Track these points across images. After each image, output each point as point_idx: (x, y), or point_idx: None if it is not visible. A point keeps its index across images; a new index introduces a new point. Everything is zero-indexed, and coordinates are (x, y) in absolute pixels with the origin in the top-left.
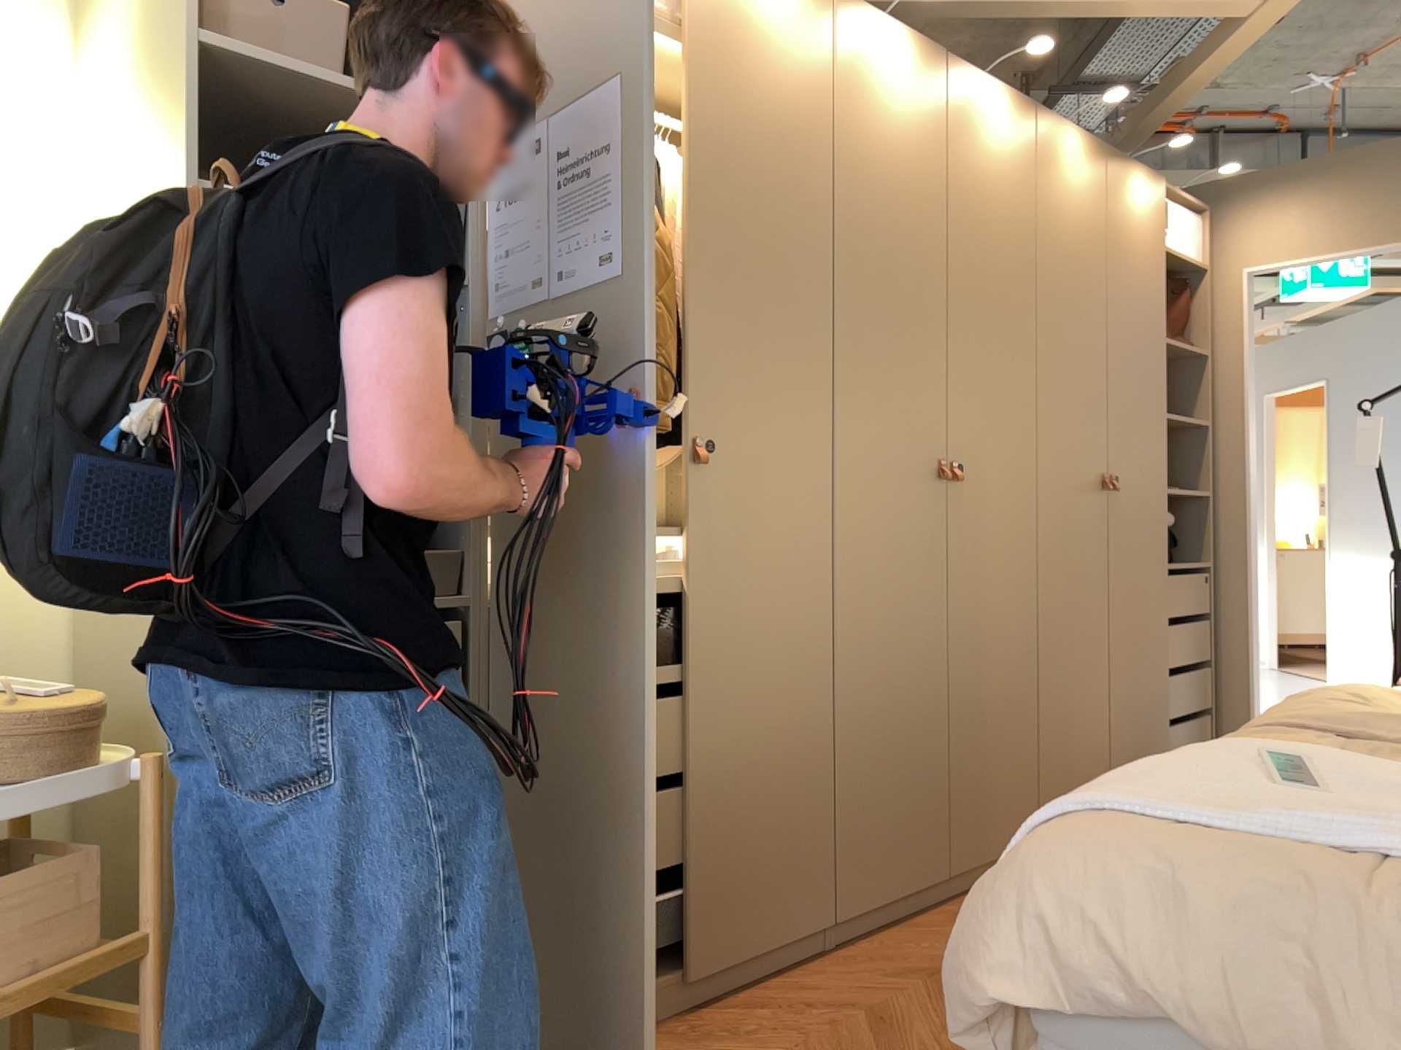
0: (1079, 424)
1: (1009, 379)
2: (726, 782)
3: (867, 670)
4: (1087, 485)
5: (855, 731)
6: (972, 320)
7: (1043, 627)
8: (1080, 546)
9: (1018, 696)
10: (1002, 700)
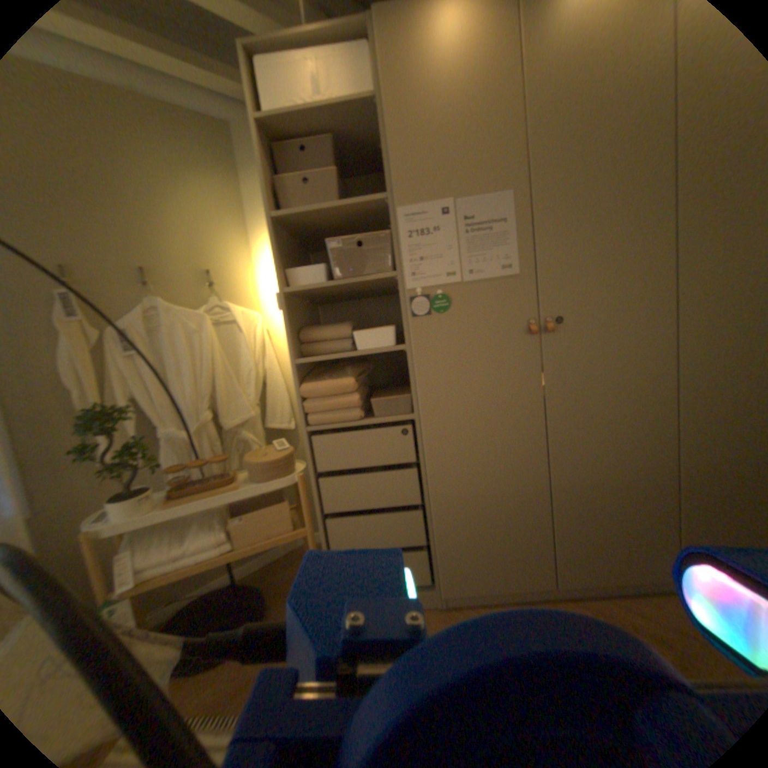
0: None
1: None
2: (579, 499)
3: (710, 439)
4: None
5: (696, 476)
6: None
7: None
8: None
9: None
10: None
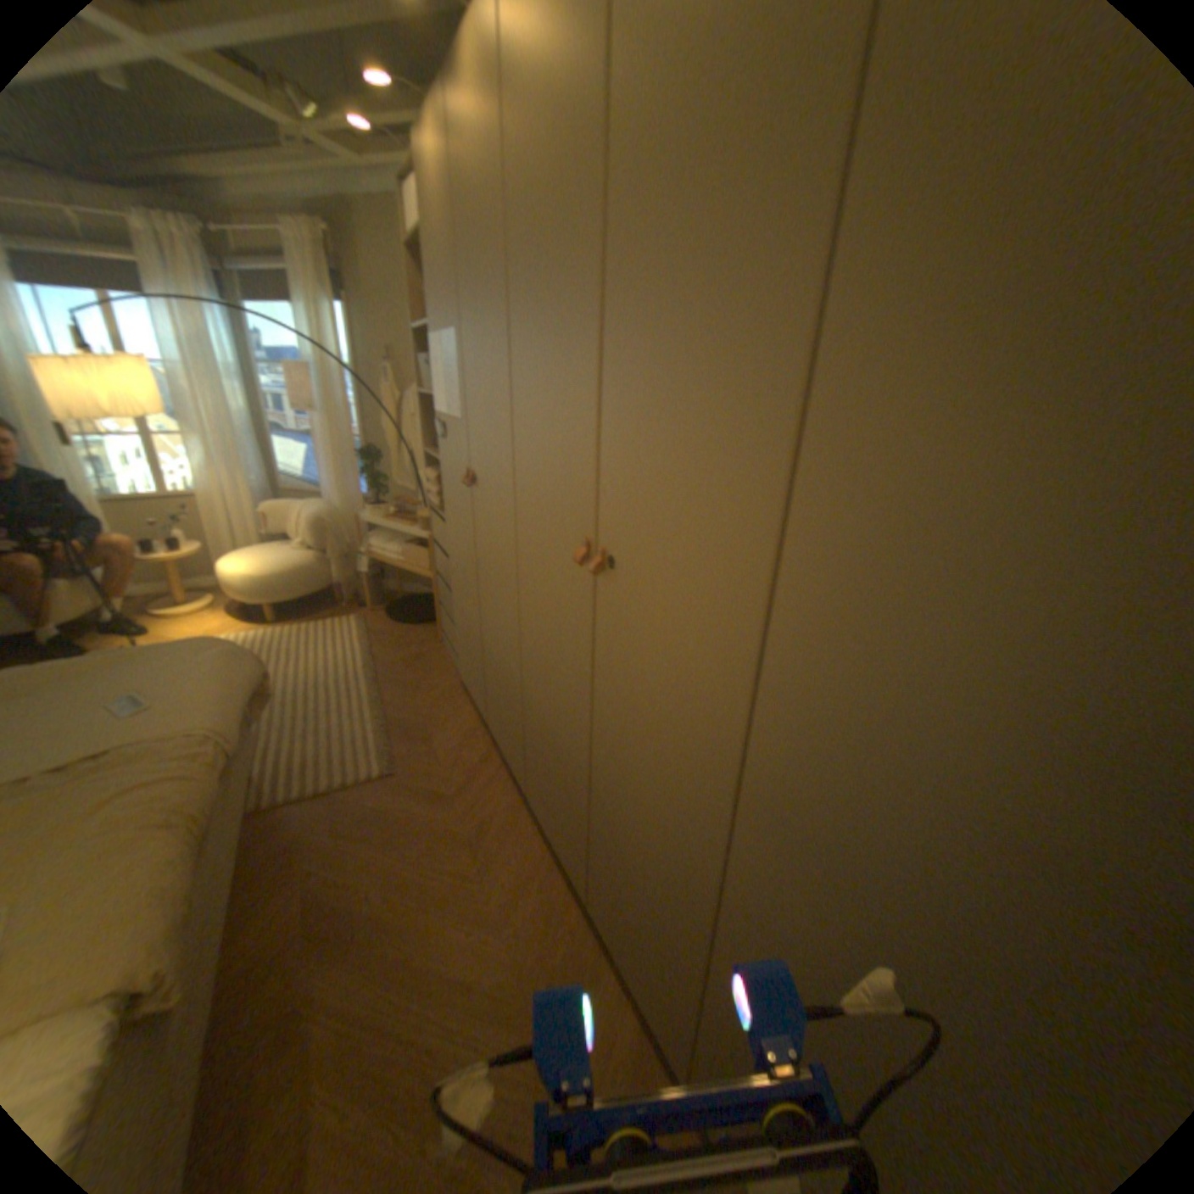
0: (1025, 625)
1: (696, 441)
2: (489, 663)
3: (532, 680)
4: (1011, 846)
5: (527, 712)
6: (631, 335)
7: (726, 910)
8: (902, 944)
9: (665, 916)
10: (640, 878)
